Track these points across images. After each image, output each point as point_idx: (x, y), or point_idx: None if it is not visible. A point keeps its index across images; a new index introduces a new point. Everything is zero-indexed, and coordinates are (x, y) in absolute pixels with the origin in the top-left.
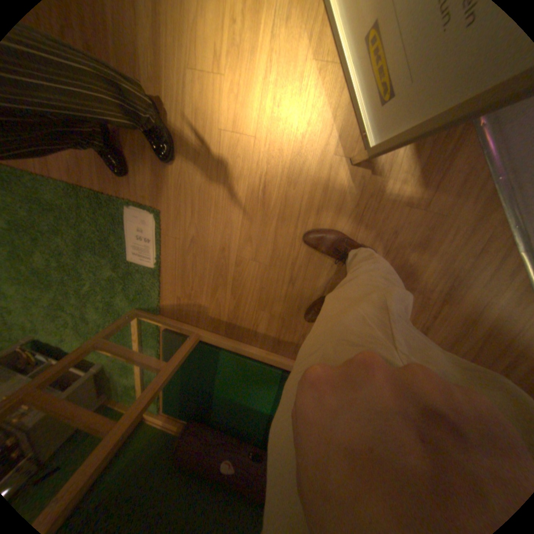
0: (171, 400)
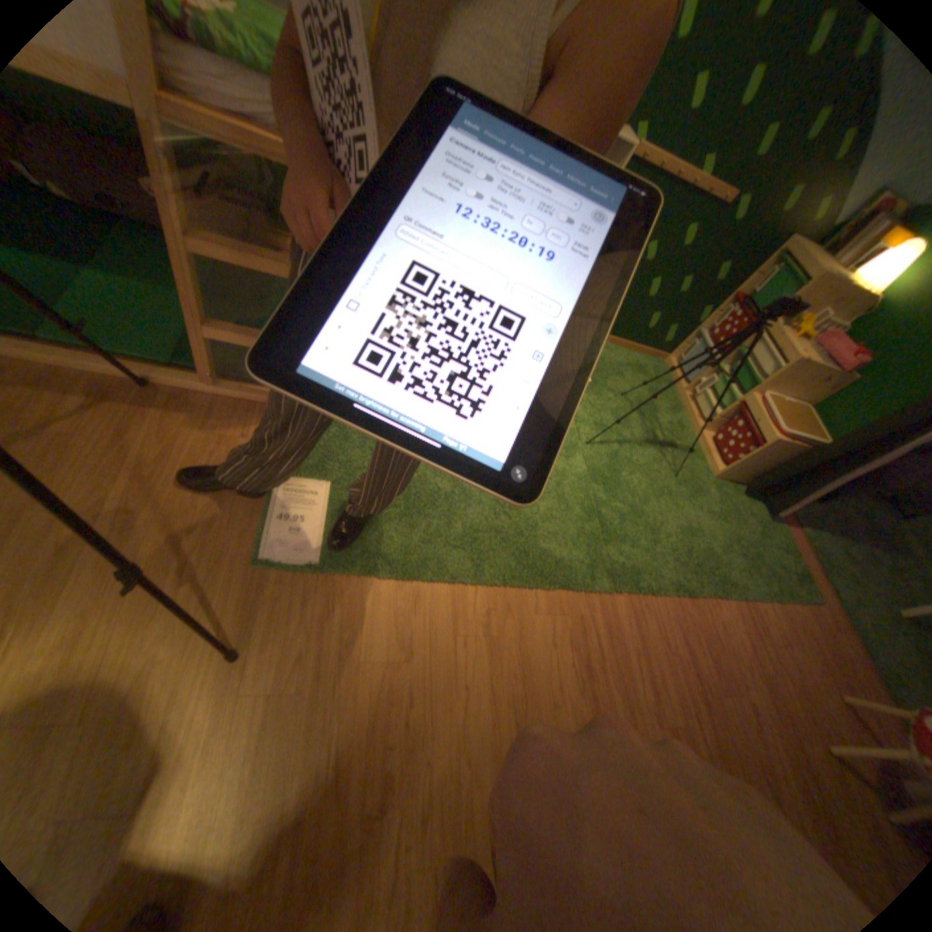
0: (280, 282)
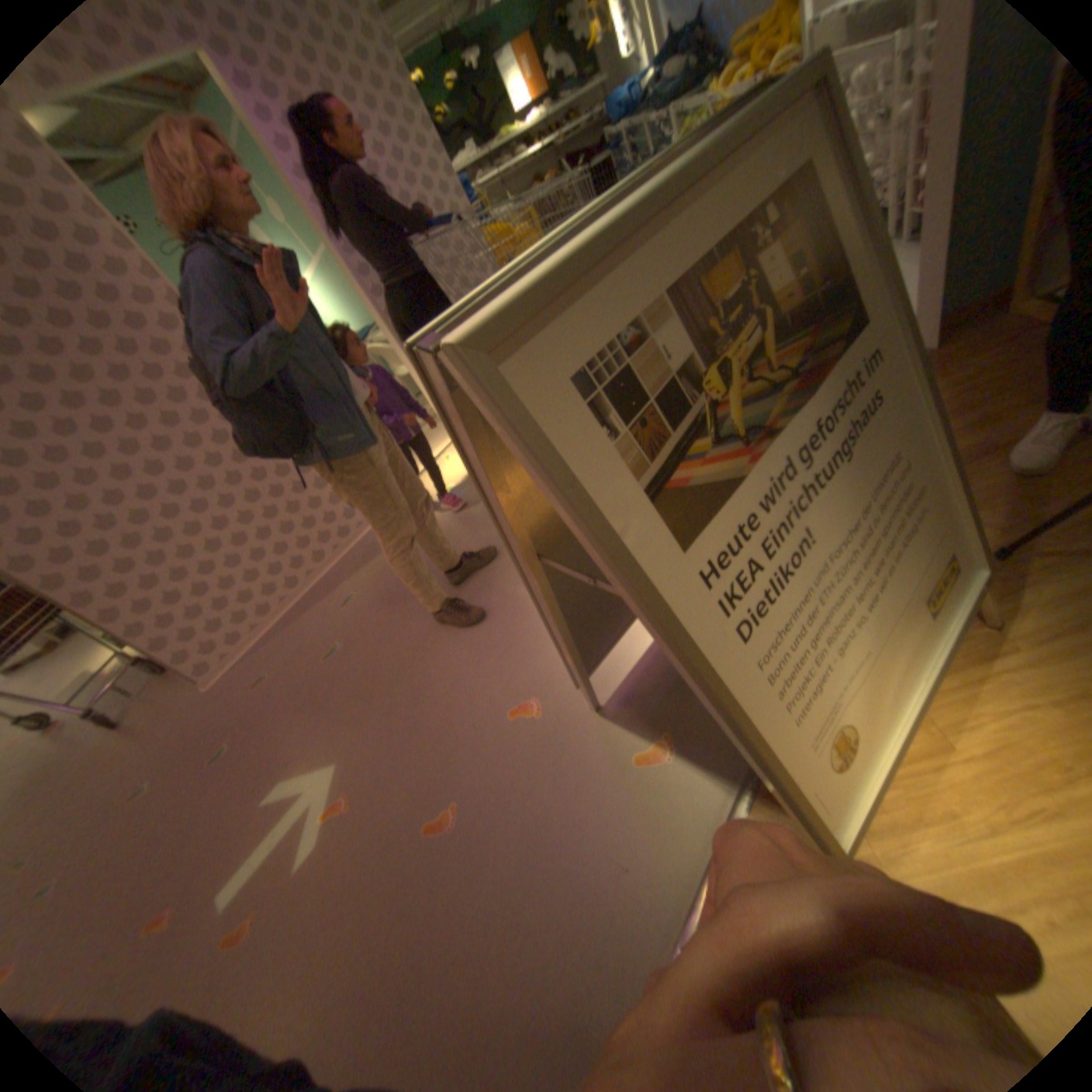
0: None
